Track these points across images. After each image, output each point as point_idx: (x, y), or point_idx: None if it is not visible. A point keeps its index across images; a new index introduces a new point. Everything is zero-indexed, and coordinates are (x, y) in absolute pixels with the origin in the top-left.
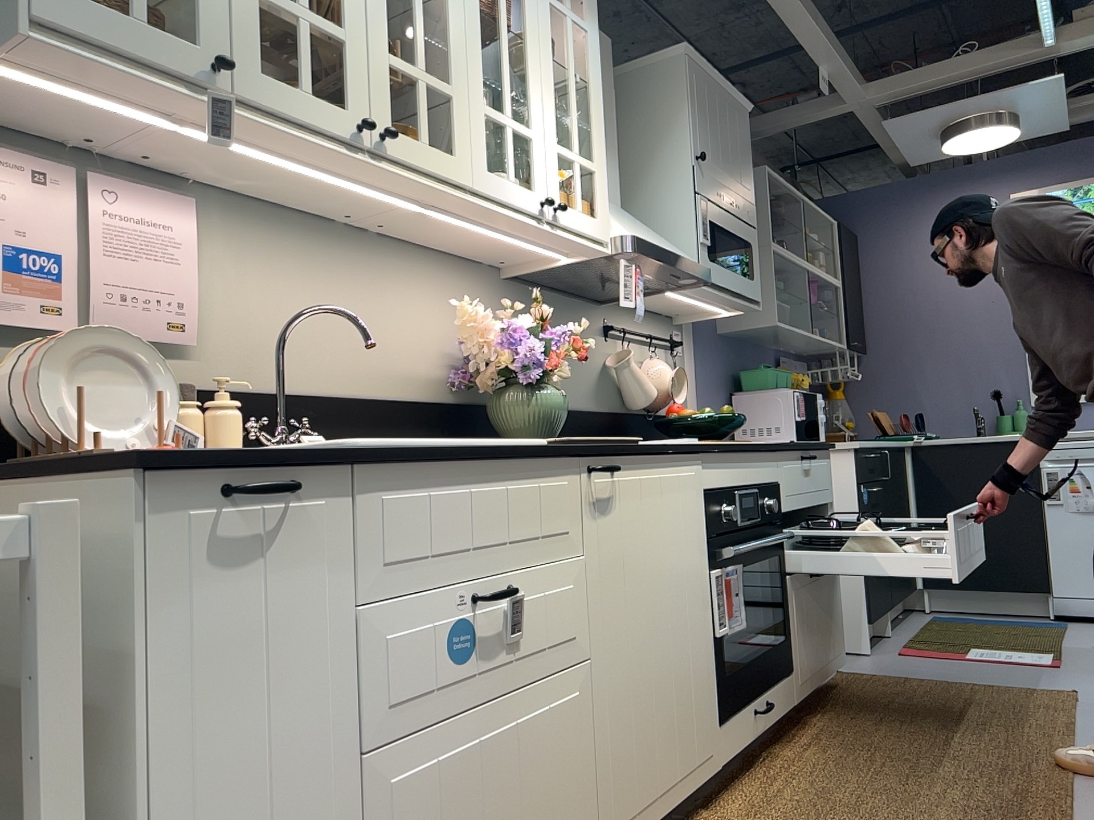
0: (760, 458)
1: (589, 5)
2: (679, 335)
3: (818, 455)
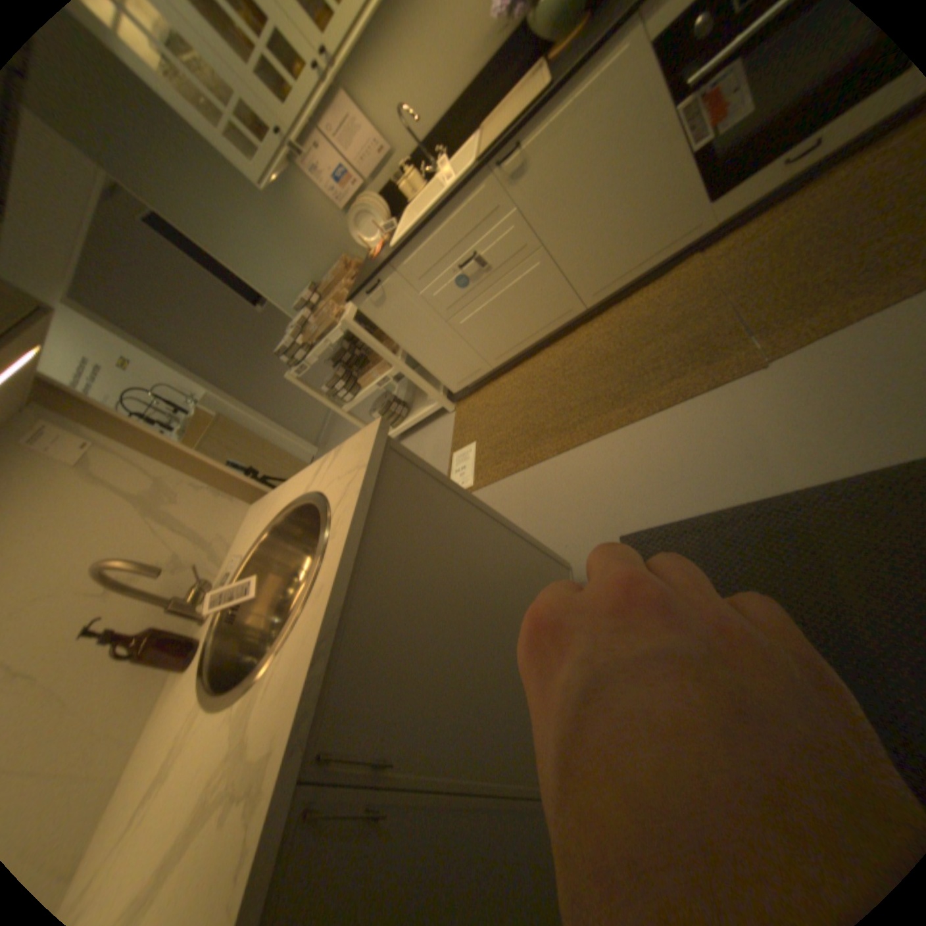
0: None
1: None
2: None
3: None
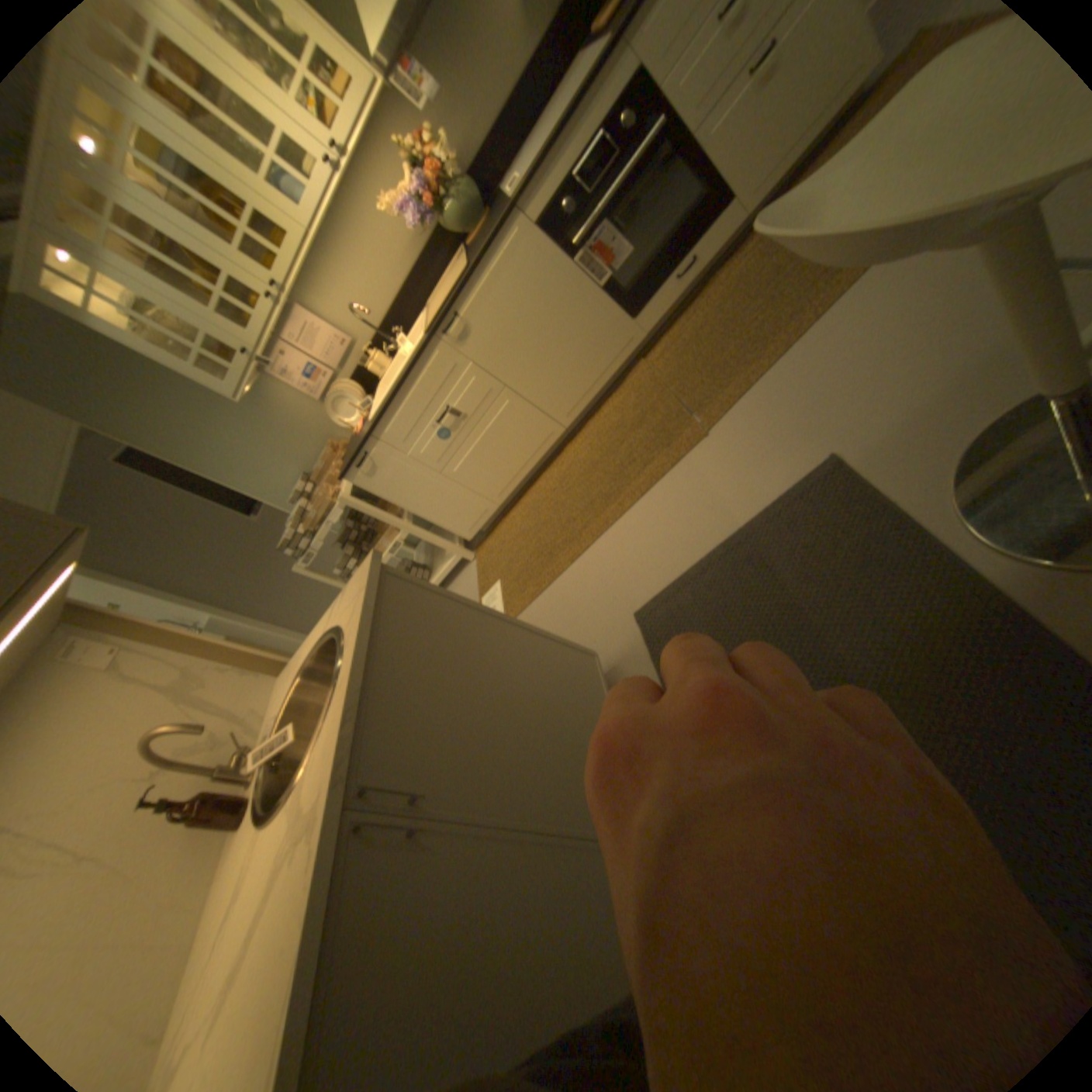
0: (593, 94)
1: None
2: None
3: None
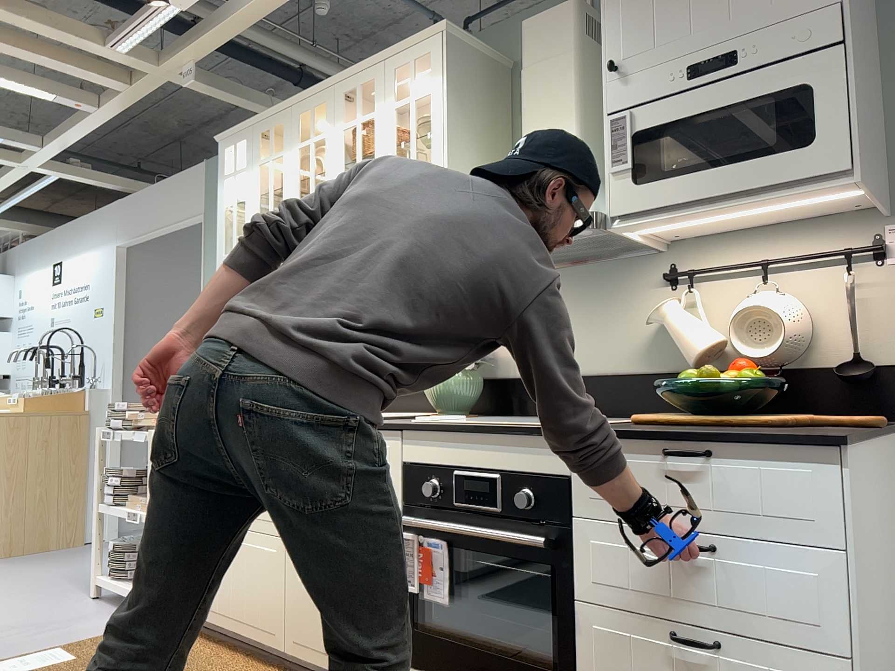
0: (513, 443)
1: (432, 70)
2: (894, 231)
3: (747, 452)
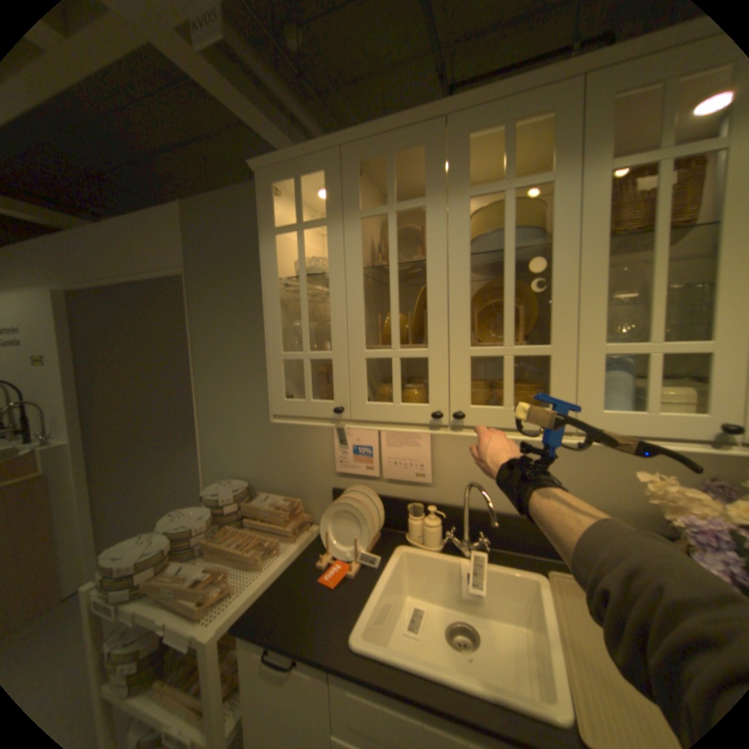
0: None
1: None
2: None
3: None
